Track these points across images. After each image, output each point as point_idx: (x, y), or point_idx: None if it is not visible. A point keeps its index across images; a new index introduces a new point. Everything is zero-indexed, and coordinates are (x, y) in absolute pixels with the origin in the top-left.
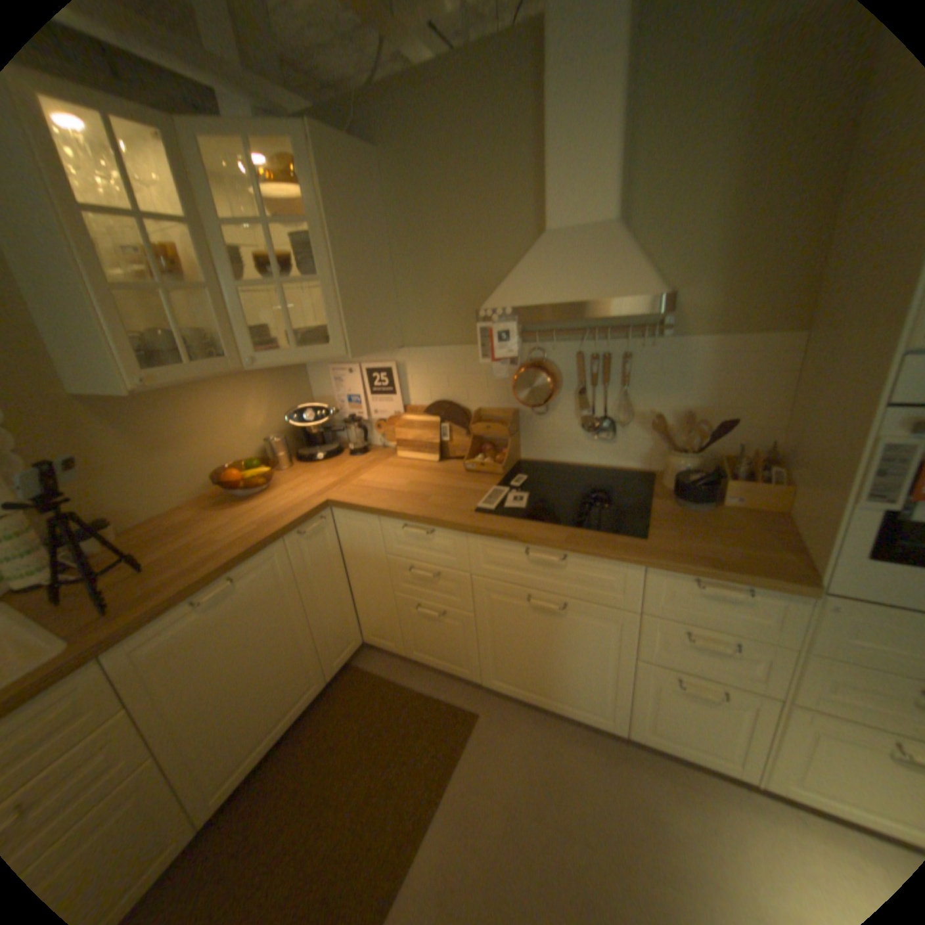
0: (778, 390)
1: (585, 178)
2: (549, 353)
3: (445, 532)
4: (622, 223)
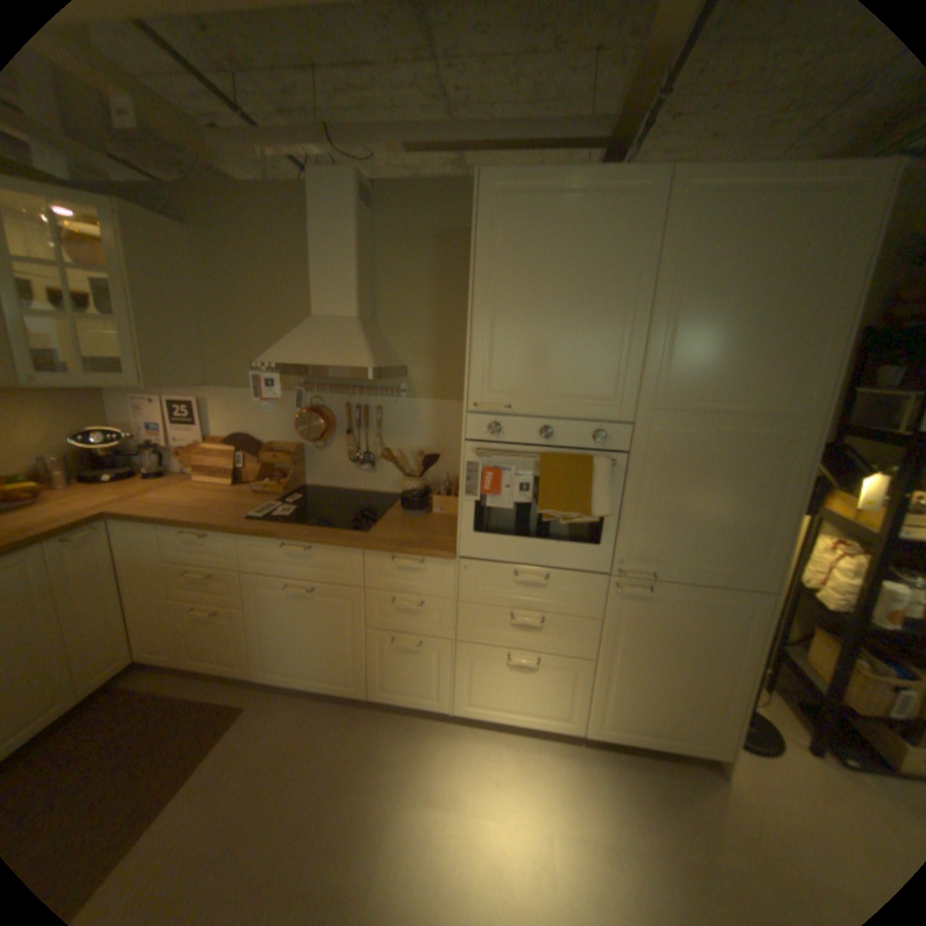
0: None
1: (335, 289)
2: (326, 402)
3: (217, 537)
4: (359, 321)
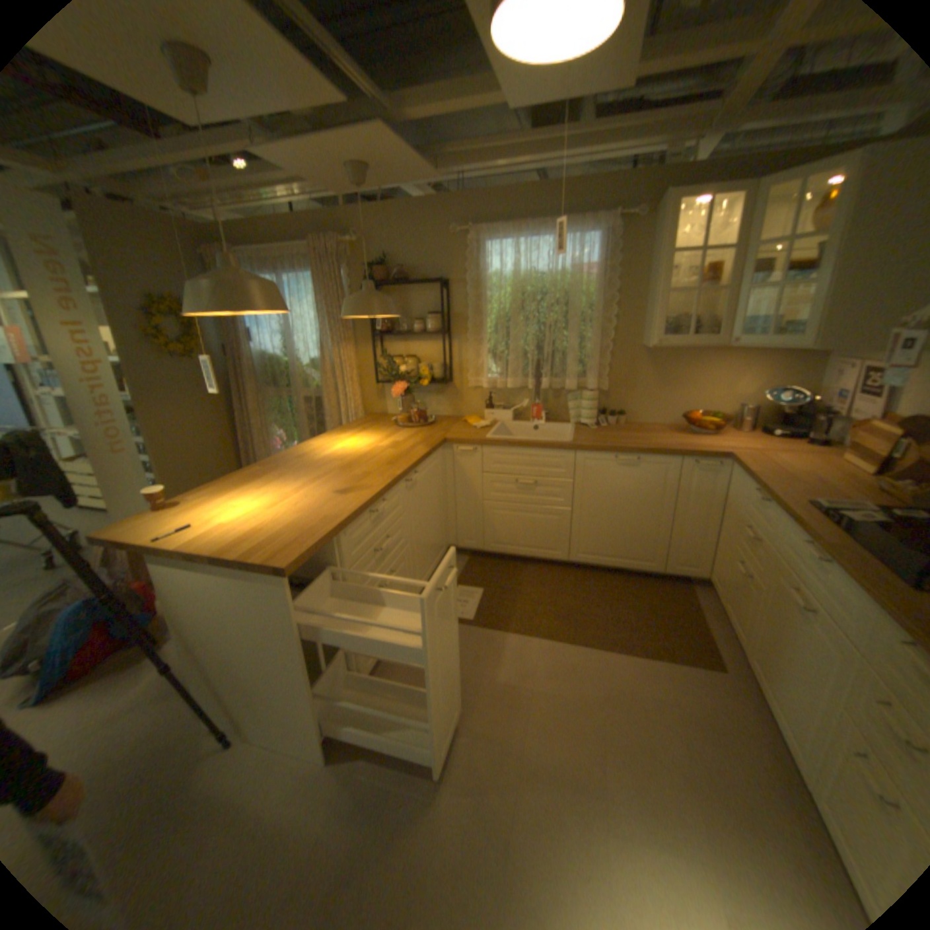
0: None
1: None
2: None
3: (776, 506)
4: None
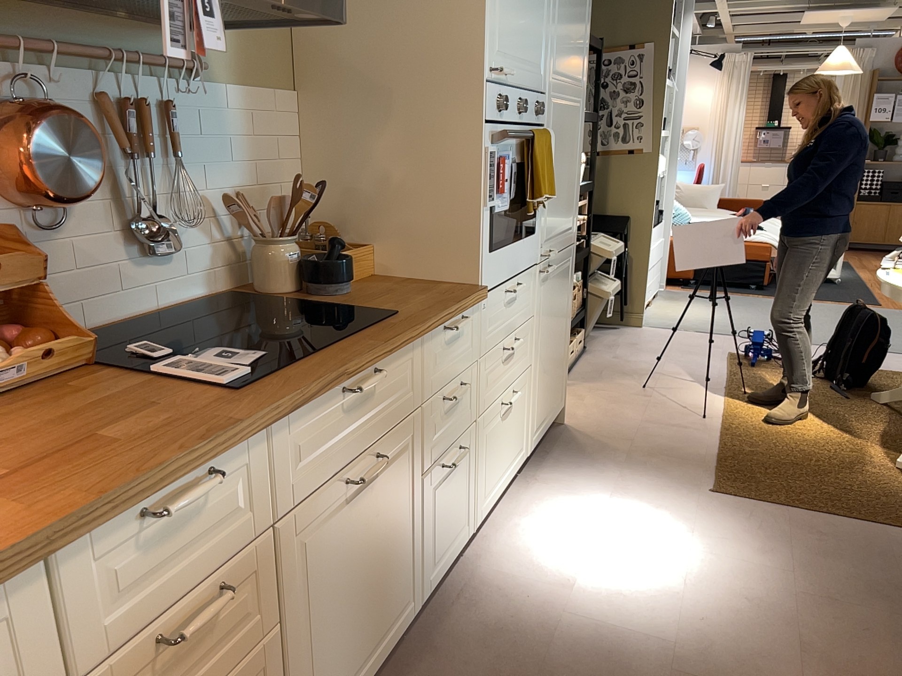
0: (292, 160)
1: None
2: (44, 92)
3: (226, 462)
4: None
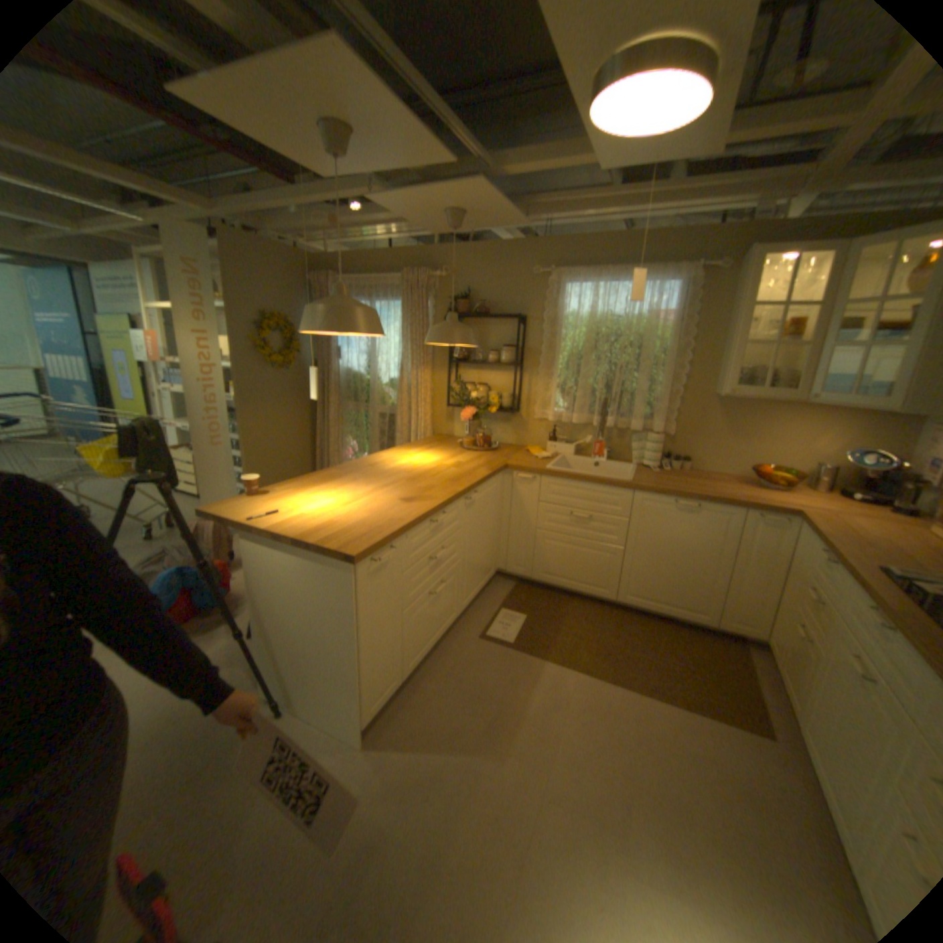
0: None
1: None
2: None
3: (842, 569)
4: None
